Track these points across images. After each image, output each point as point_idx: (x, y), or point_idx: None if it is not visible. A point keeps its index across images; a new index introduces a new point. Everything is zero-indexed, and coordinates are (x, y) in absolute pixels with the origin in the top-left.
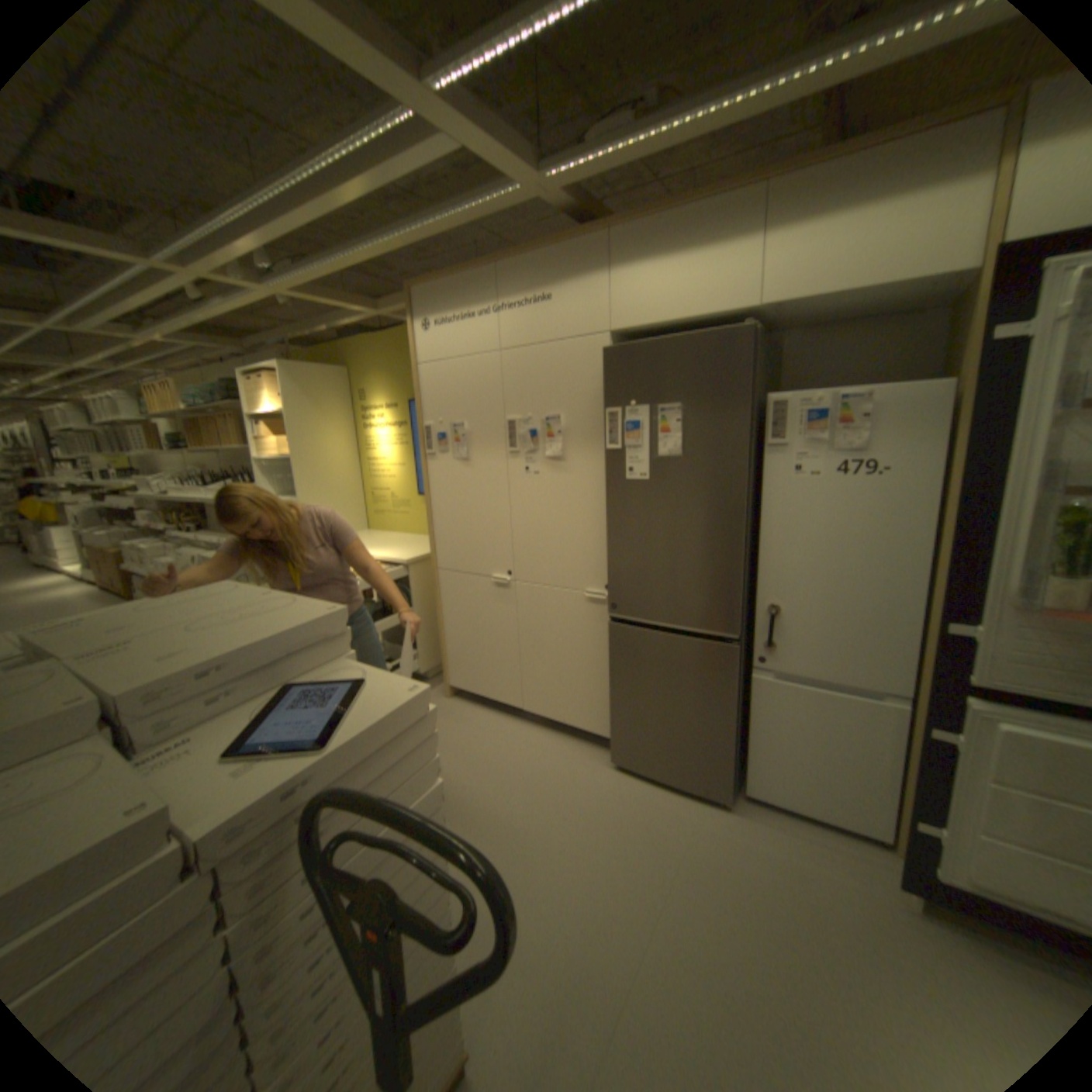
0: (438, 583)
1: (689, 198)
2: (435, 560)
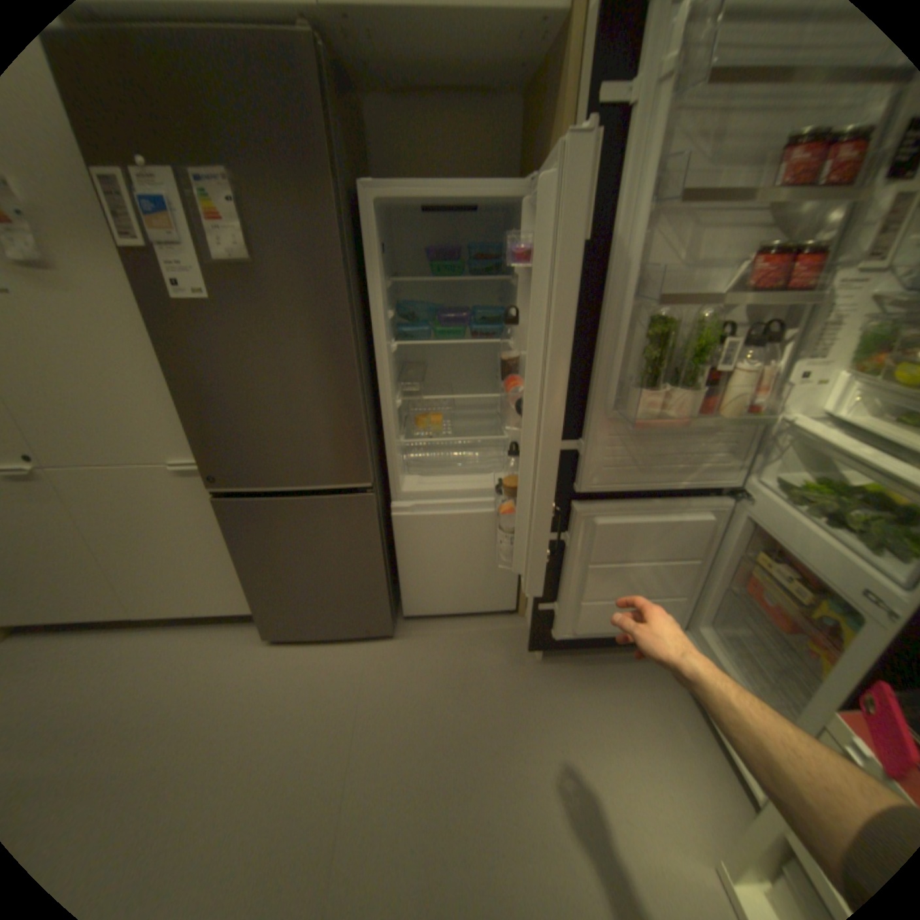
0: None
1: None
2: None
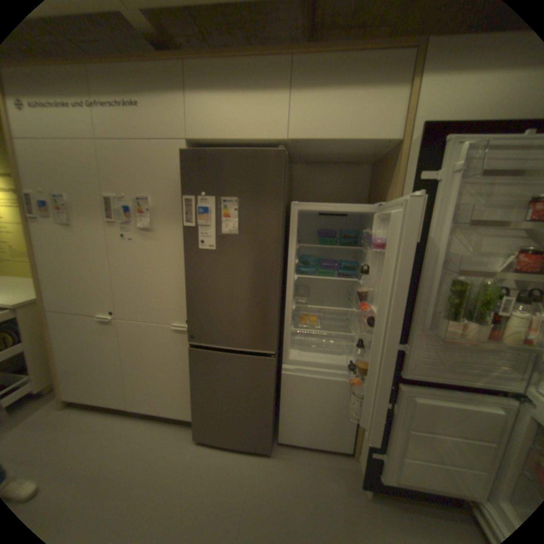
0: (44, 322)
1: (241, 51)
2: (41, 303)
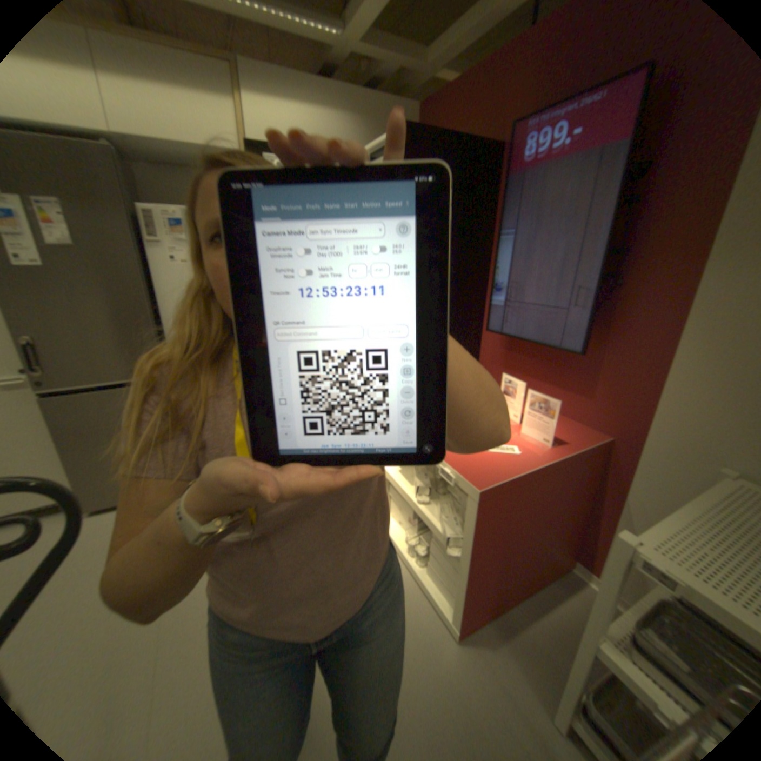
0: None
1: None
2: None
